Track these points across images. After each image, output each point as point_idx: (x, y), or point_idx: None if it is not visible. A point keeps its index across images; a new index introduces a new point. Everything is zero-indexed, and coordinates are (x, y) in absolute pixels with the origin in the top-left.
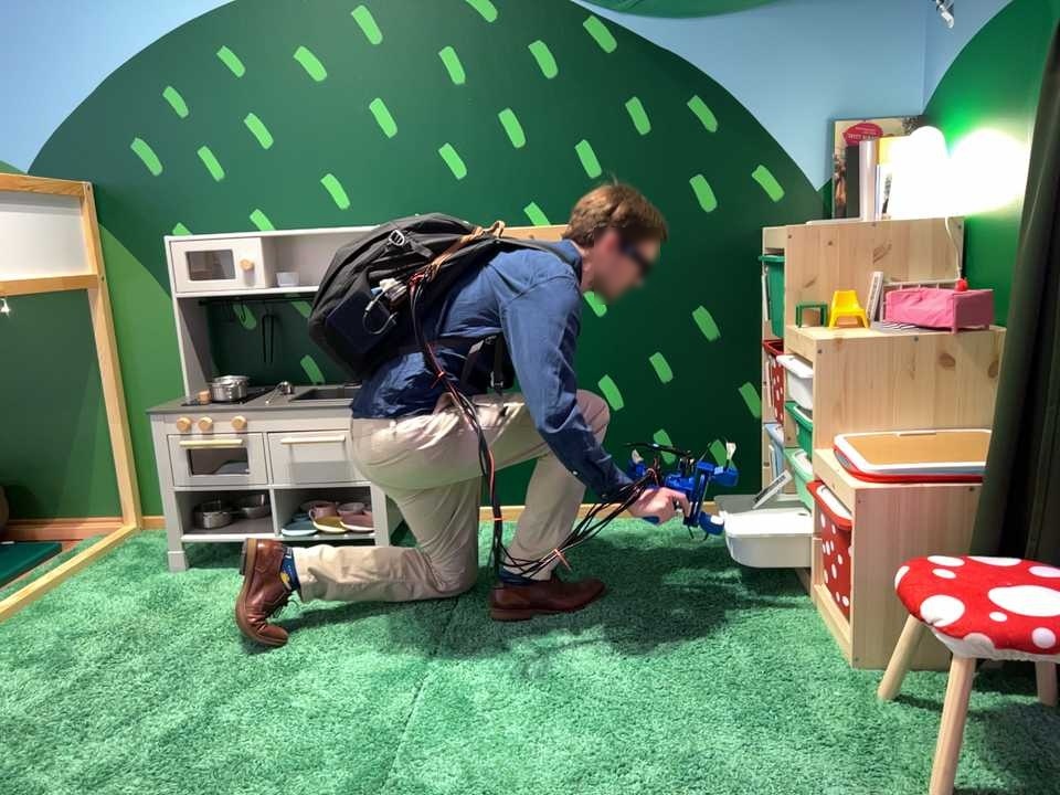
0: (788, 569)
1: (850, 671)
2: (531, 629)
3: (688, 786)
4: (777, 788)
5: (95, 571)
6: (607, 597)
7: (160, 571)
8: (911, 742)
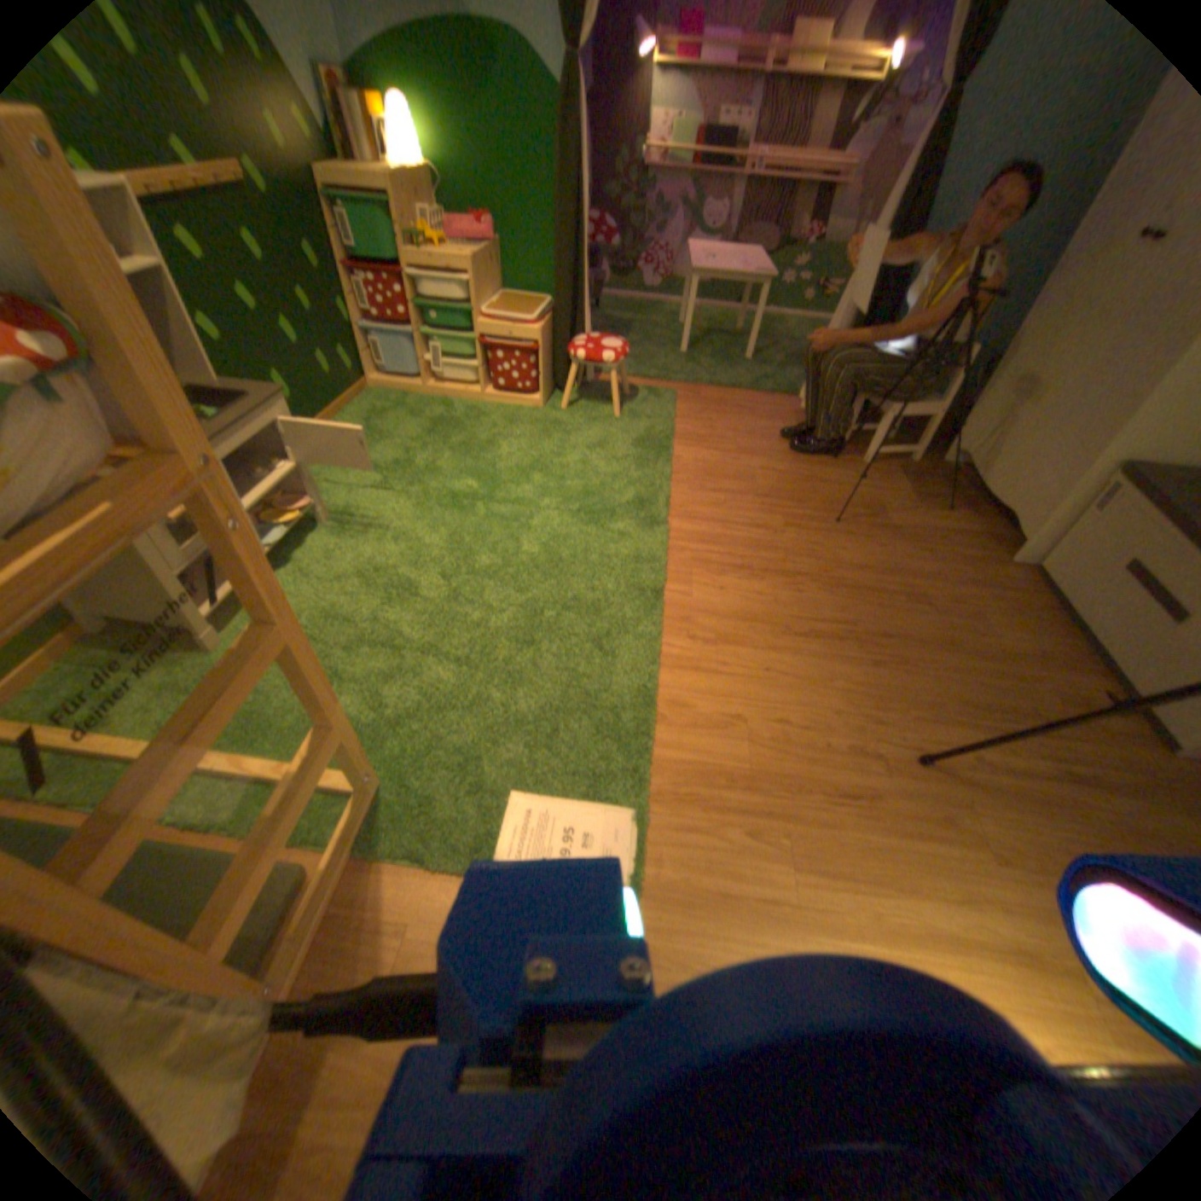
0: (445, 395)
1: (539, 408)
2: (459, 468)
3: (595, 451)
4: (600, 437)
5: (123, 720)
6: (436, 444)
7: (186, 657)
8: (597, 406)
